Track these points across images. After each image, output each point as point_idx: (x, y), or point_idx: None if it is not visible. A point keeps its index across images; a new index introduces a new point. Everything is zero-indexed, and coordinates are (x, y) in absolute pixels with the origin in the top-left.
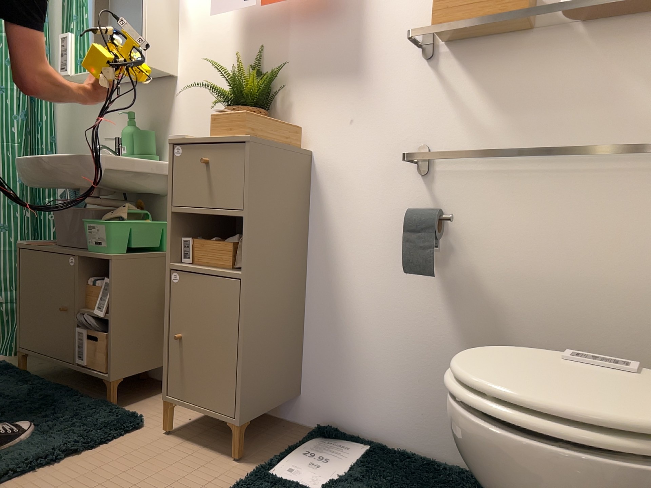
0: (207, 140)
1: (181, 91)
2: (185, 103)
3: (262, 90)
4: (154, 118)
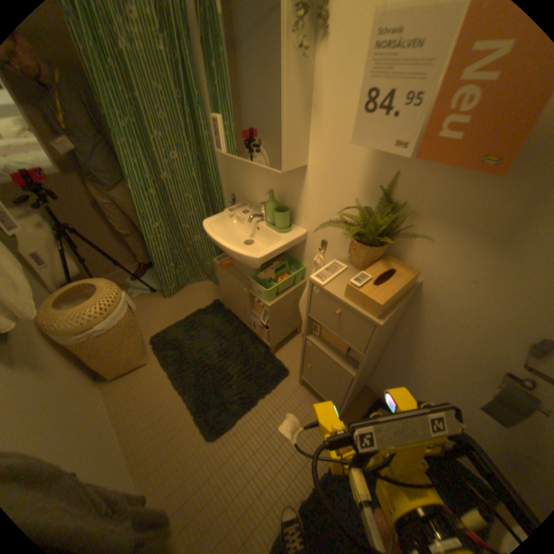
0: (340, 298)
1: (307, 176)
2: (310, 188)
3: (389, 223)
4: (284, 188)
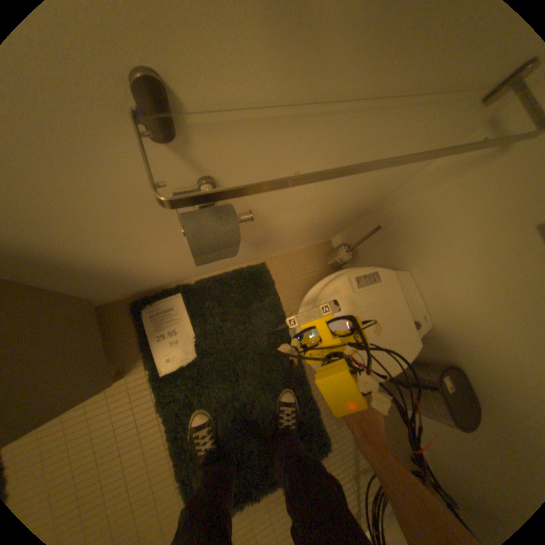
0: None
1: None
2: None
3: None
4: None
